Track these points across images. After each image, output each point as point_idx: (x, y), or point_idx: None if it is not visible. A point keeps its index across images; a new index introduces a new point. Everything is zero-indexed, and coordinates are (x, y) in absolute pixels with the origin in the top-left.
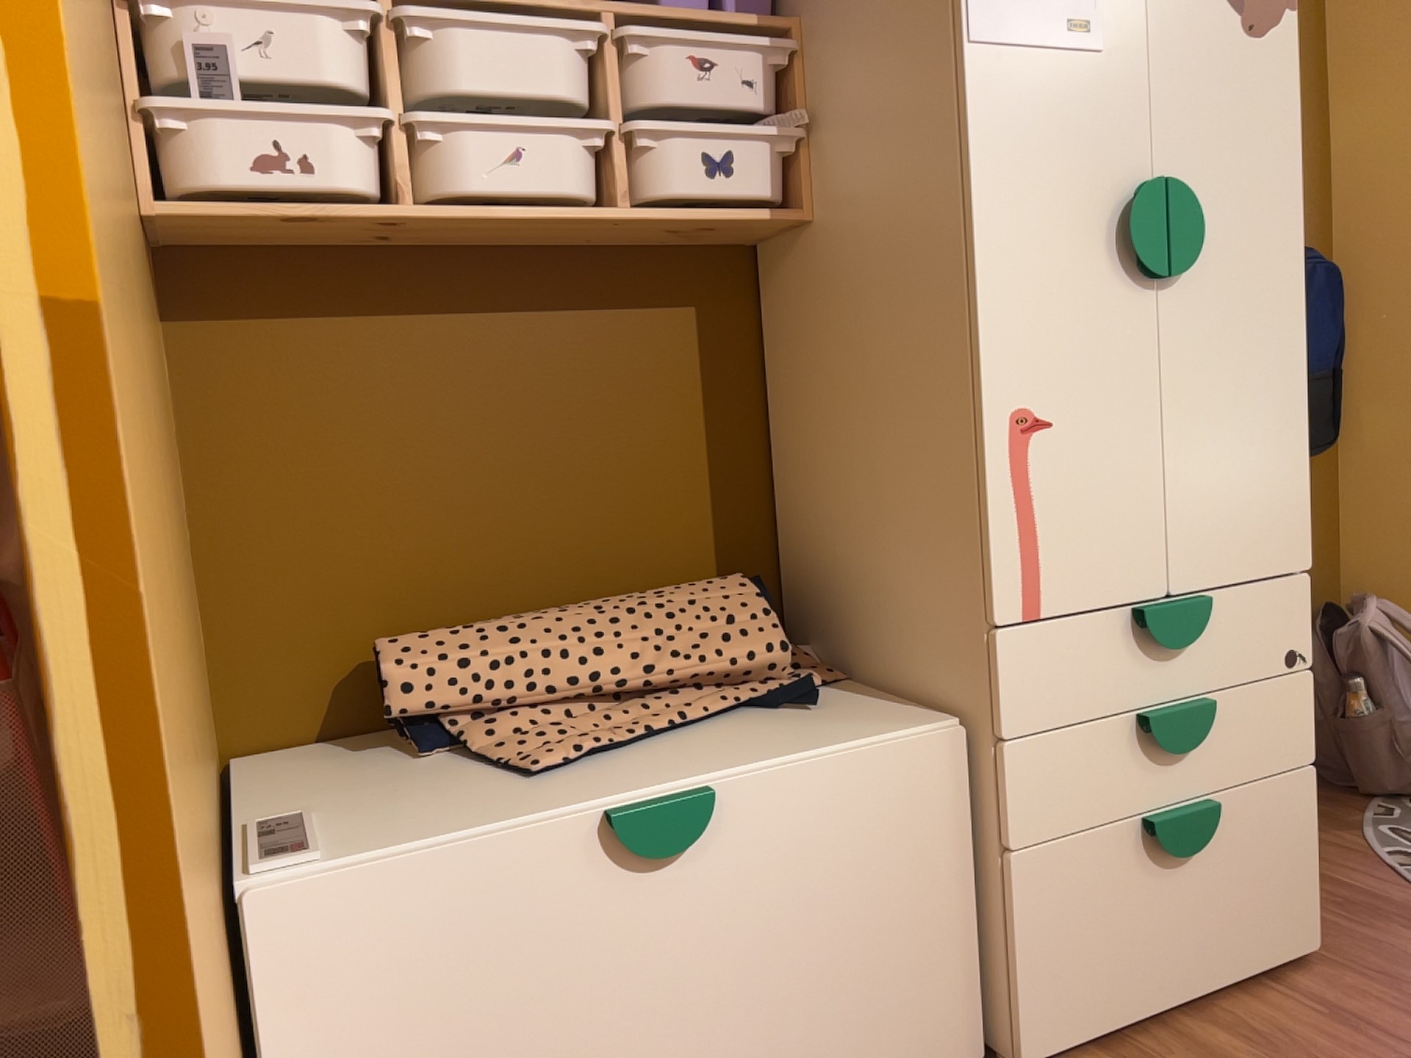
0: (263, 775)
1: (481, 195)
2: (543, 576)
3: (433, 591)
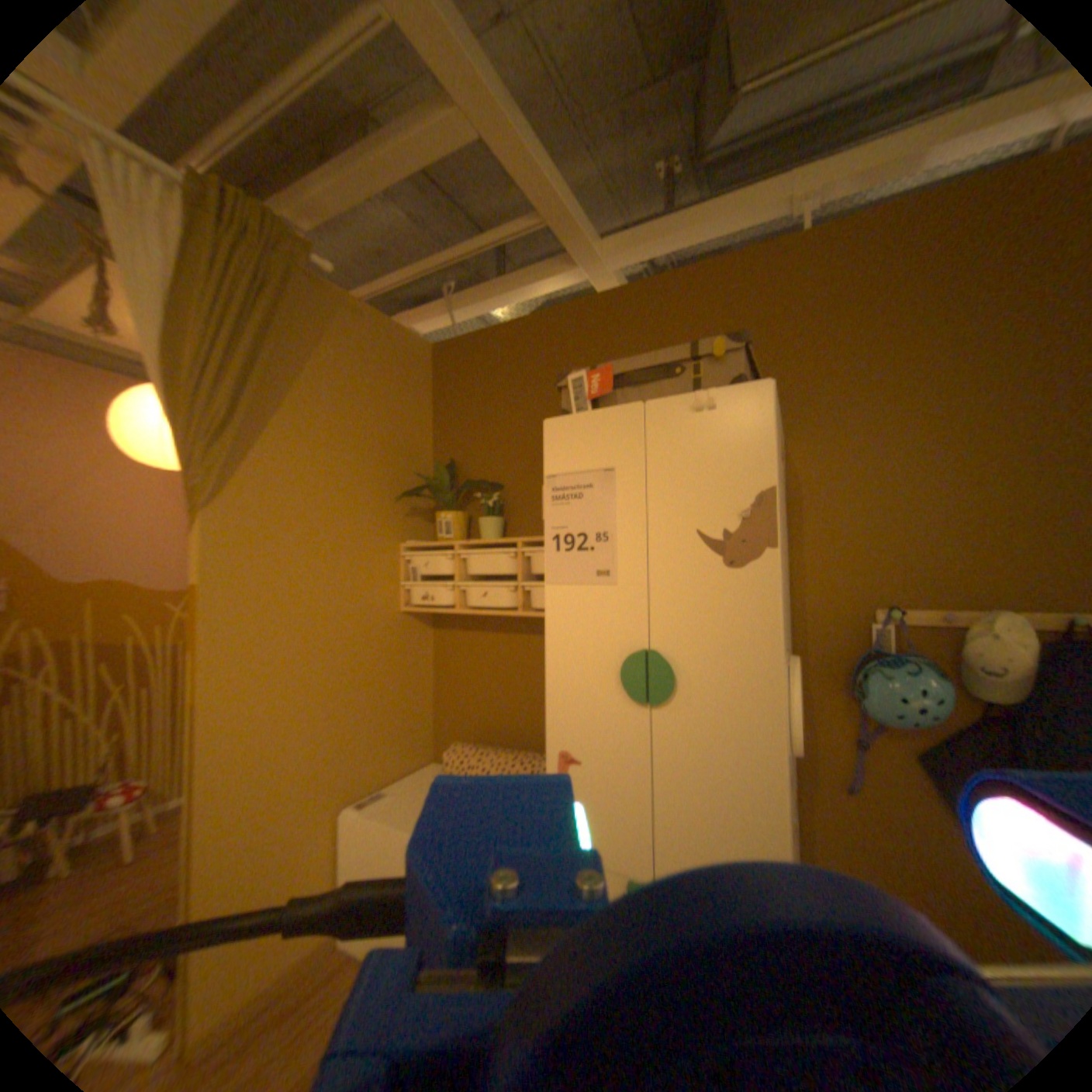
0: (421, 773)
1: (476, 606)
2: (523, 735)
3: (489, 728)
